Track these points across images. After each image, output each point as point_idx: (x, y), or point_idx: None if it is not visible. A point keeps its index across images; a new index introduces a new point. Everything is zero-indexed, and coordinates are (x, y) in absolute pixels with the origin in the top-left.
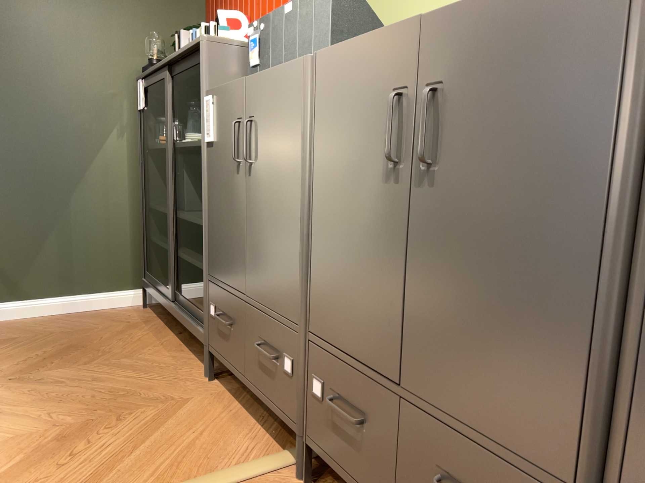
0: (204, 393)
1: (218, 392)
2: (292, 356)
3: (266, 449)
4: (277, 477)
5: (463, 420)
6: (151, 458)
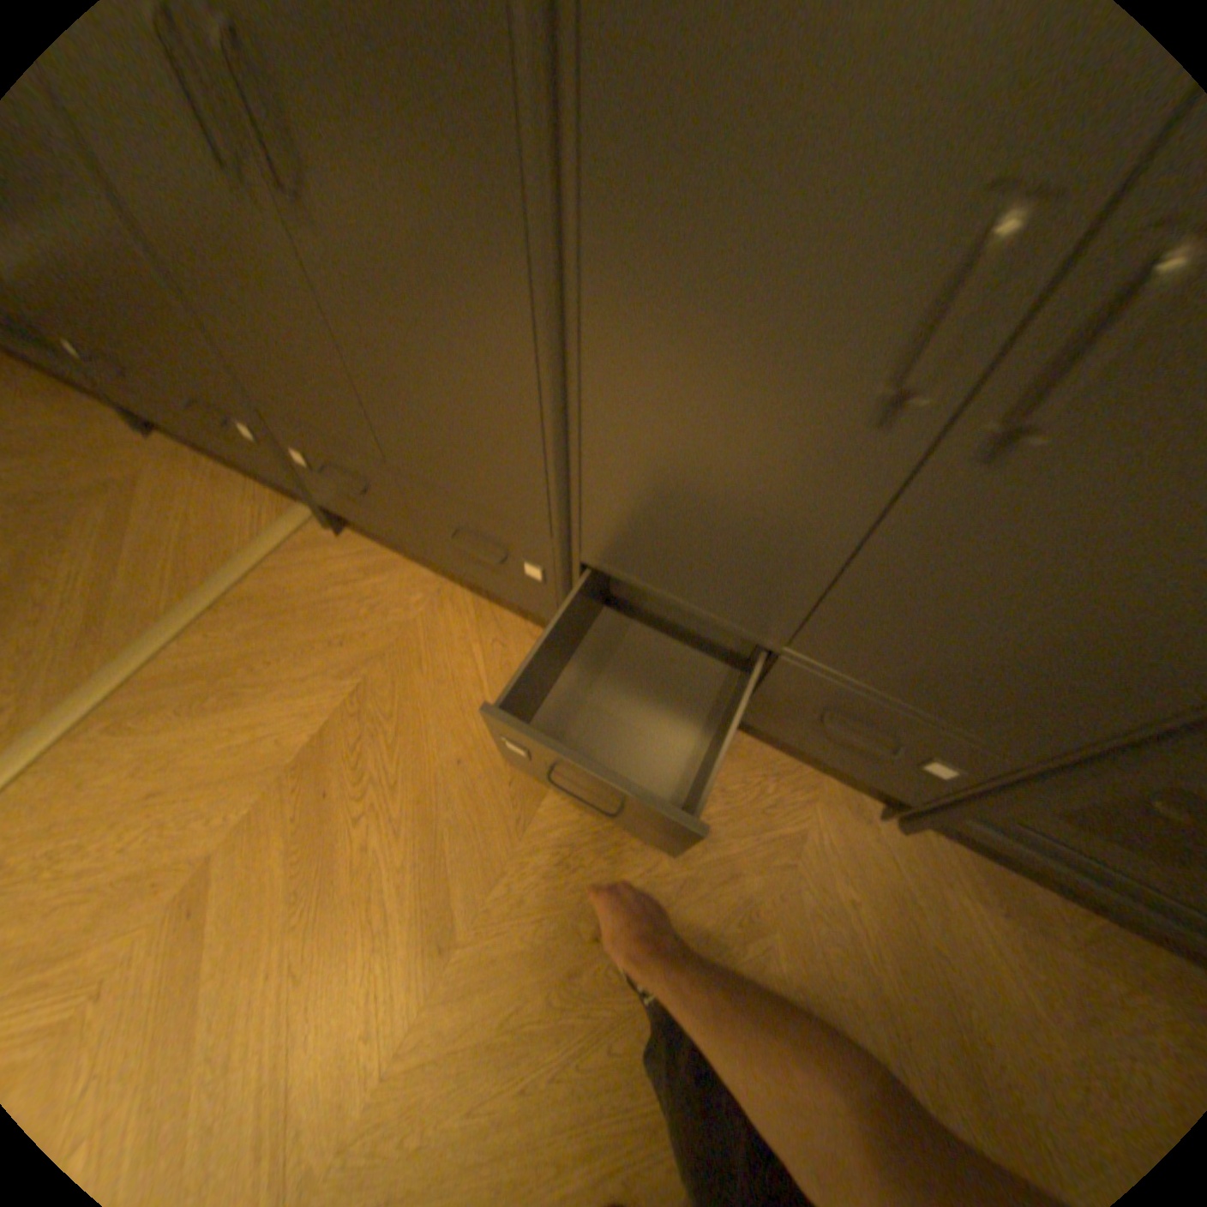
0: (153, 457)
1: (169, 449)
2: (244, 421)
3: (275, 506)
4: (303, 534)
5: (455, 493)
6: (145, 567)
